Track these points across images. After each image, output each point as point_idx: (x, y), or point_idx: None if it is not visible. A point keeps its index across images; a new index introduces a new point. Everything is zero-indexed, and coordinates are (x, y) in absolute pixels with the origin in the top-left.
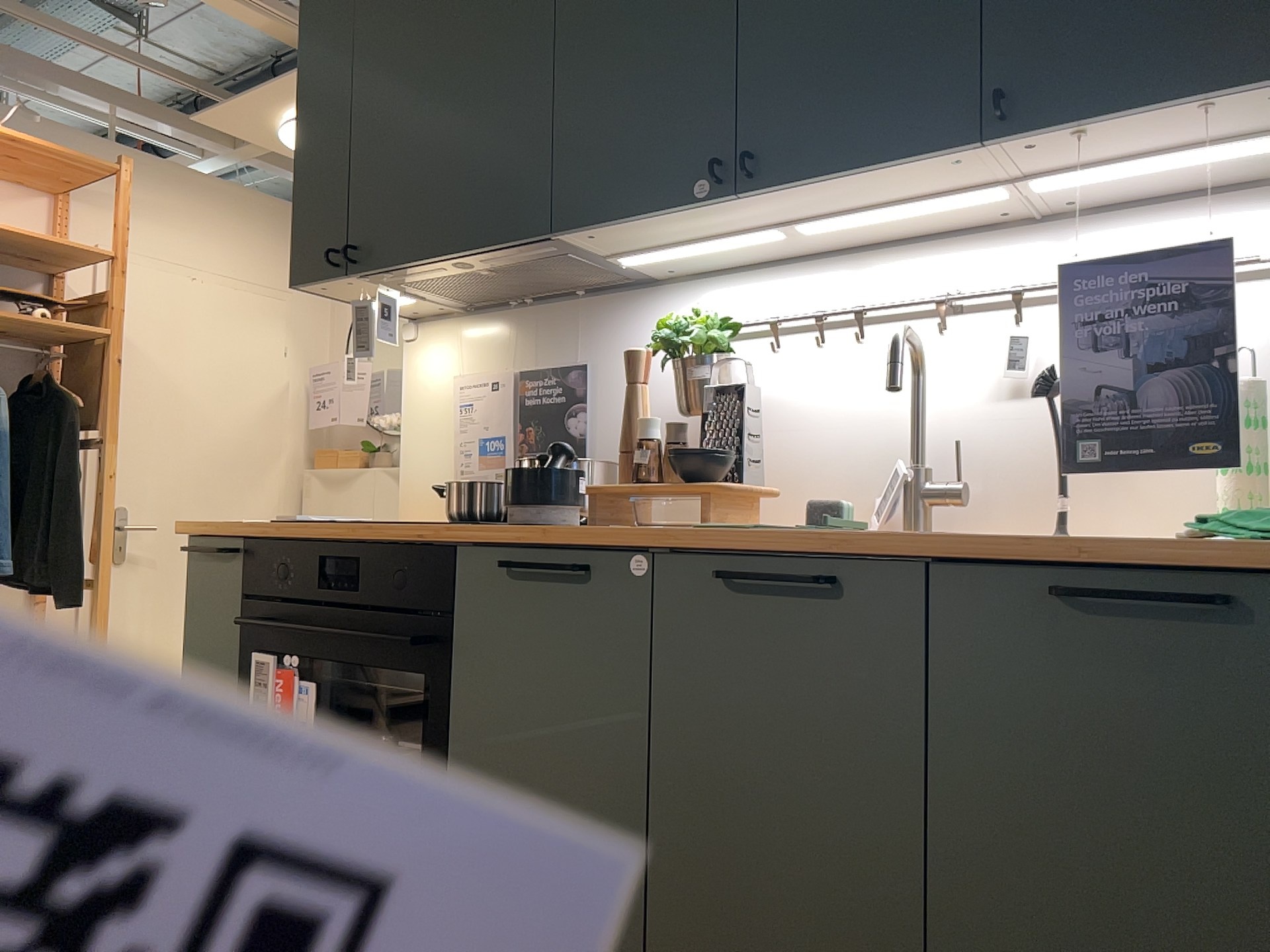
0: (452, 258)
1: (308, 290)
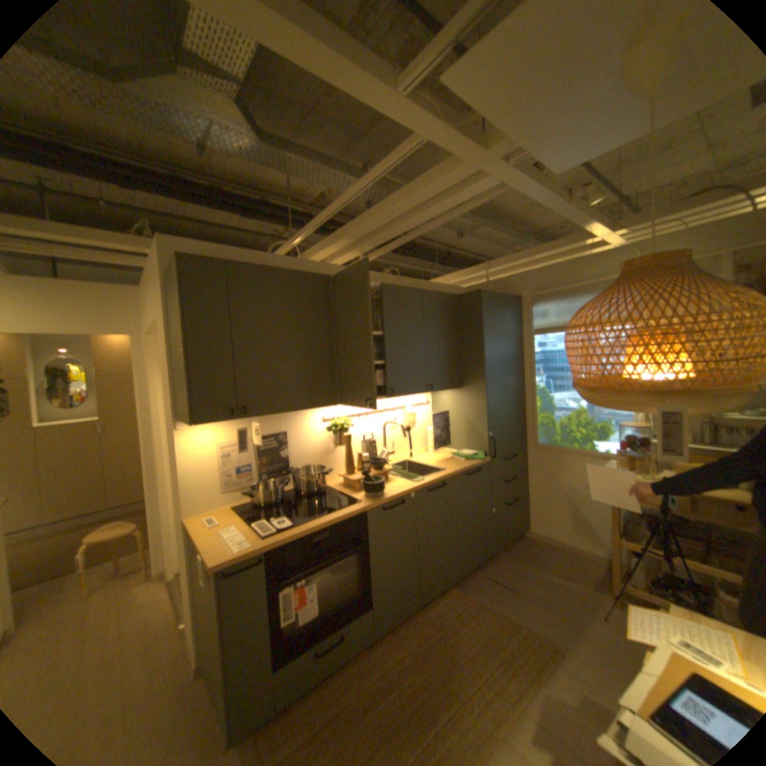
0: (293, 411)
1: (194, 425)
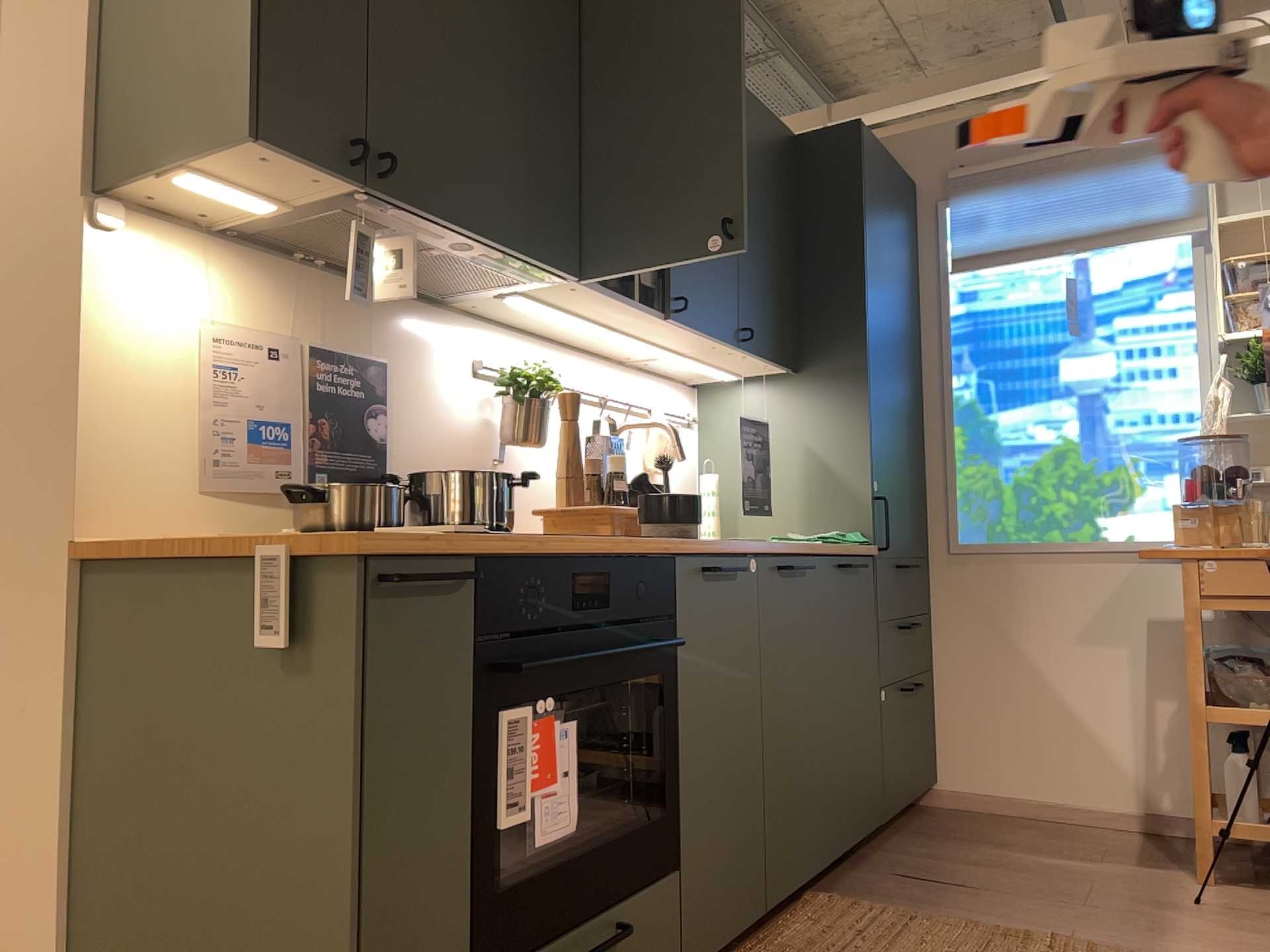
0: (483, 242)
1: (248, 148)
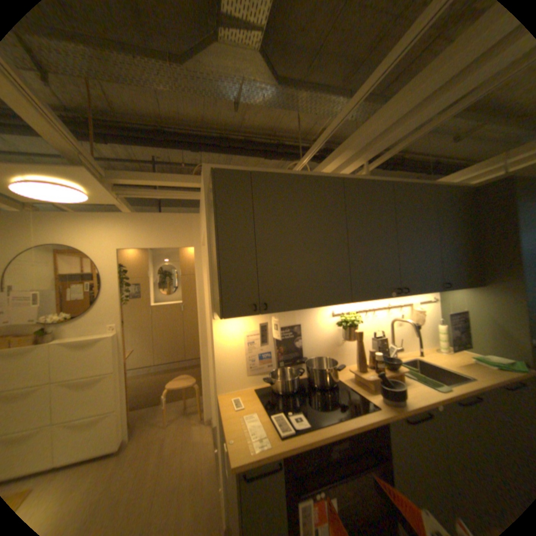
0: (309, 307)
1: (224, 318)
